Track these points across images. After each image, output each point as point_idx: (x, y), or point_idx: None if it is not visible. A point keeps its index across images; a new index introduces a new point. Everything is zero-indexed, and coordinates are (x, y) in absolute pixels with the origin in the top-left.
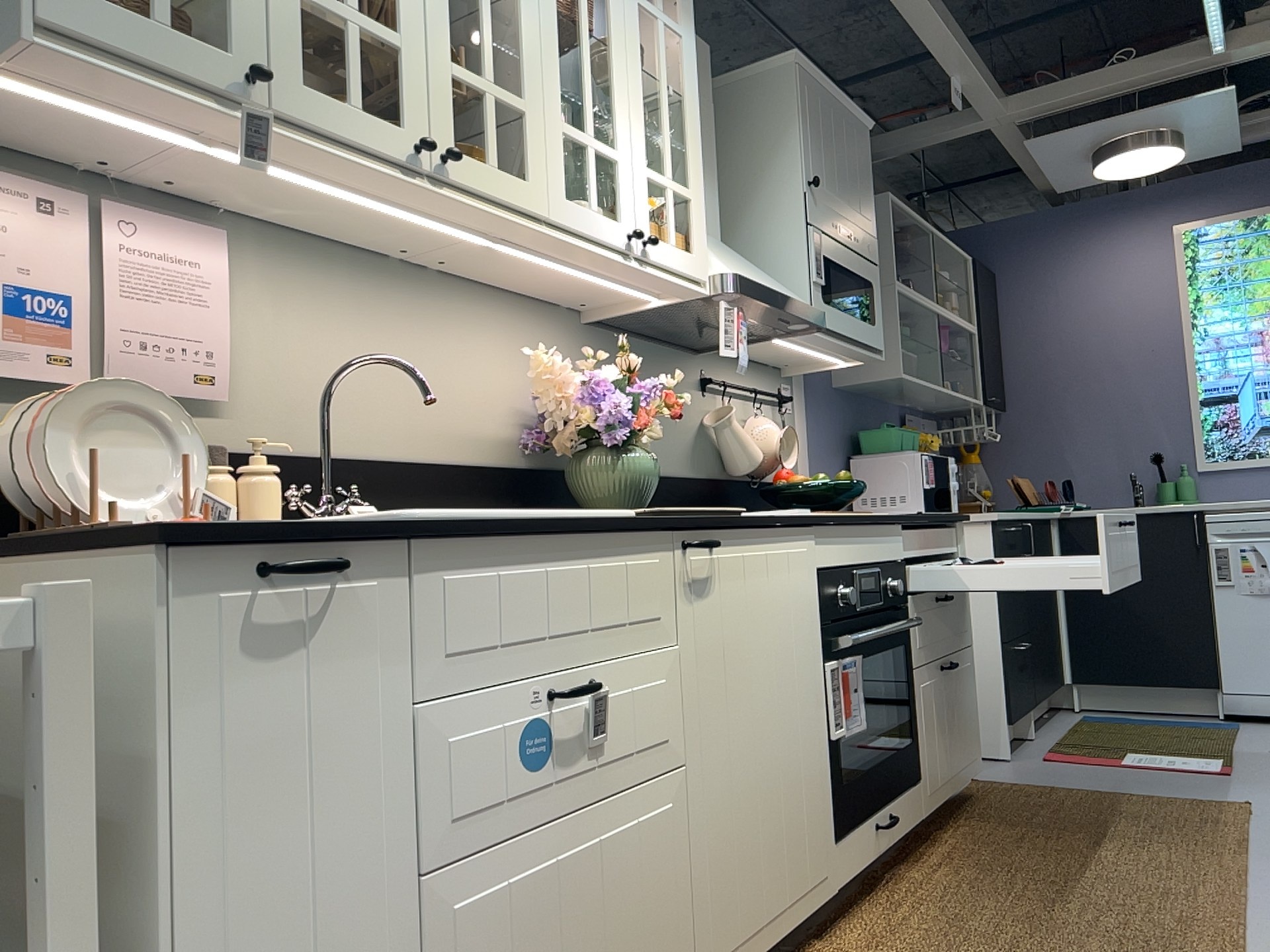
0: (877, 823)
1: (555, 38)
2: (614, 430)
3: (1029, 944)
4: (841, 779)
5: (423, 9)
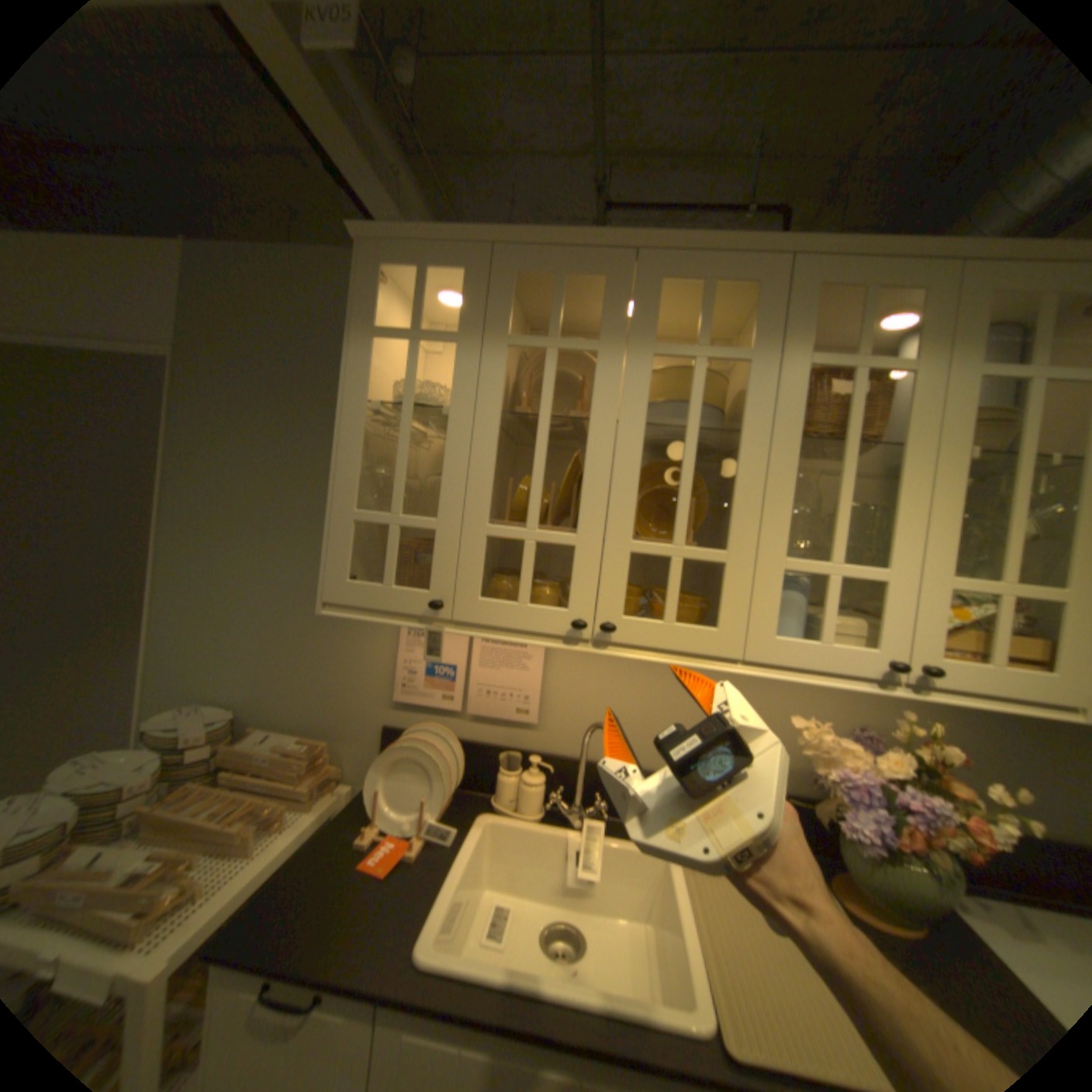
0: None
1: (791, 471)
2: (878, 836)
3: None
4: None
5: (605, 504)
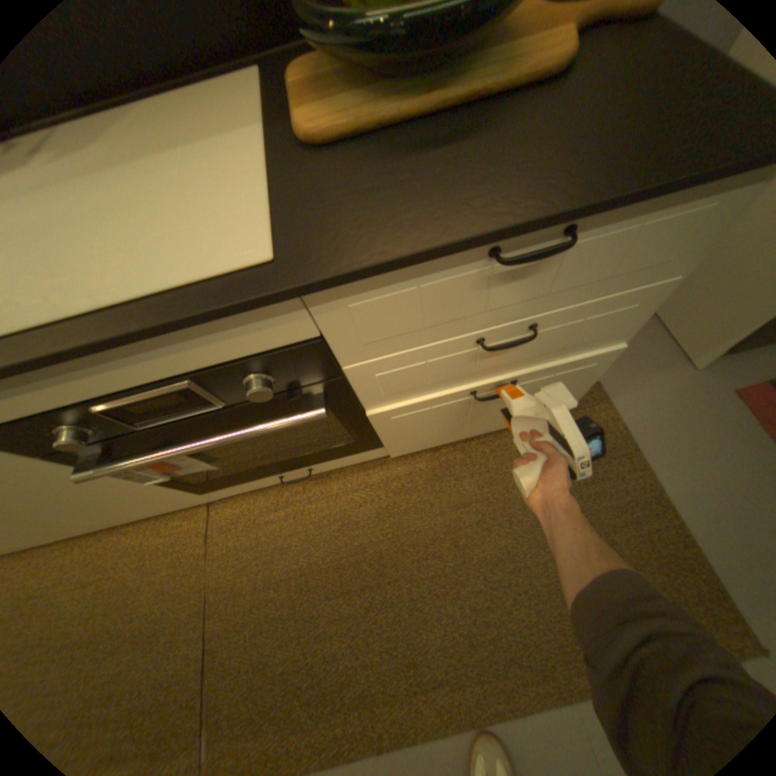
0: (278, 476)
1: None
2: None
3: (265, 614)
4: (192, 481)
5: None
